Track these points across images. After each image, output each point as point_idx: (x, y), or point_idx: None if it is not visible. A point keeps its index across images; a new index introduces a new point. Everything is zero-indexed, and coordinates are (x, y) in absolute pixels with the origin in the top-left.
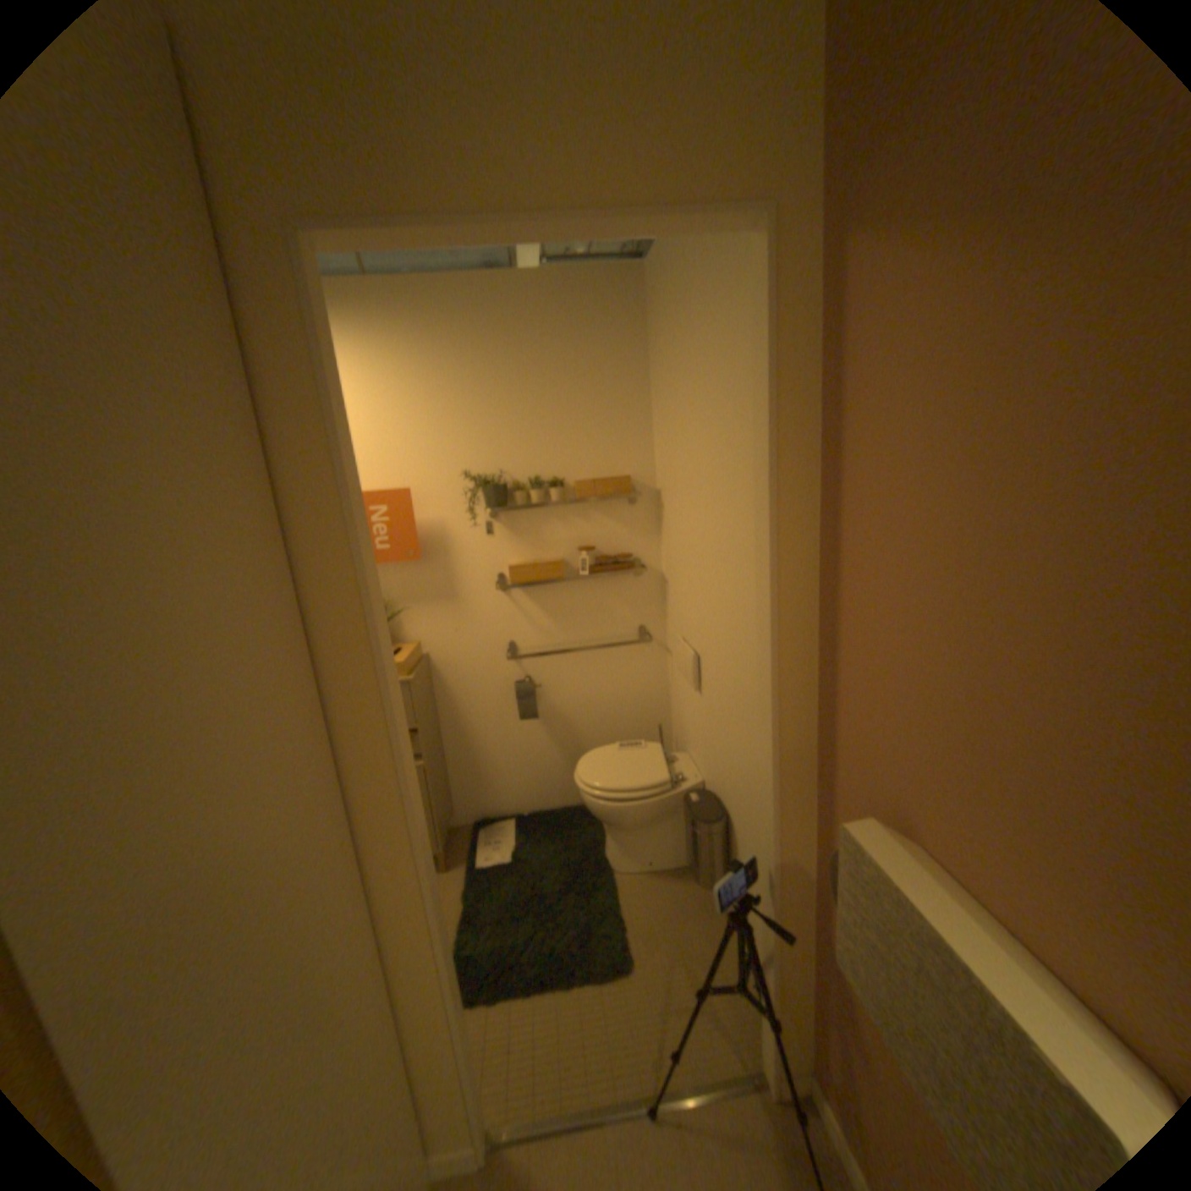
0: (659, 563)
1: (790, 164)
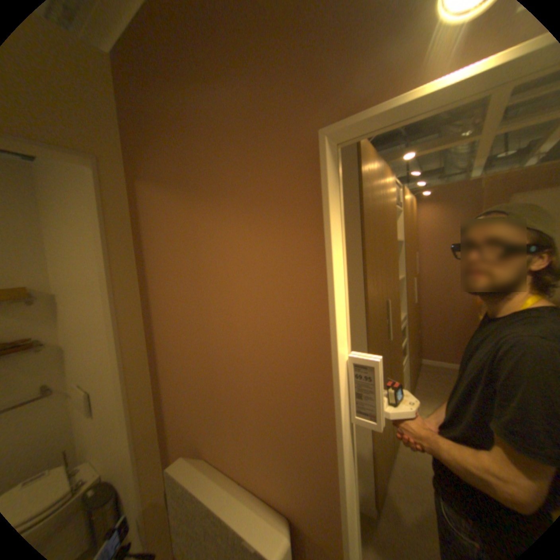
0: (57, 339)
1: (107, 143)
